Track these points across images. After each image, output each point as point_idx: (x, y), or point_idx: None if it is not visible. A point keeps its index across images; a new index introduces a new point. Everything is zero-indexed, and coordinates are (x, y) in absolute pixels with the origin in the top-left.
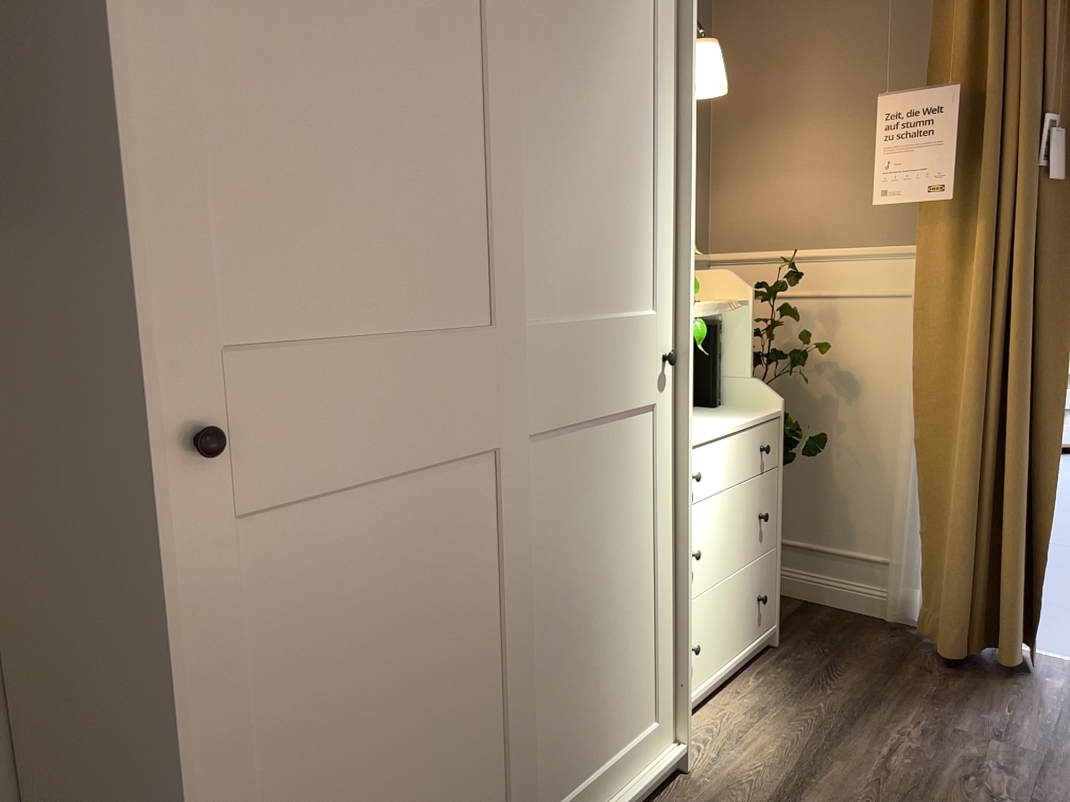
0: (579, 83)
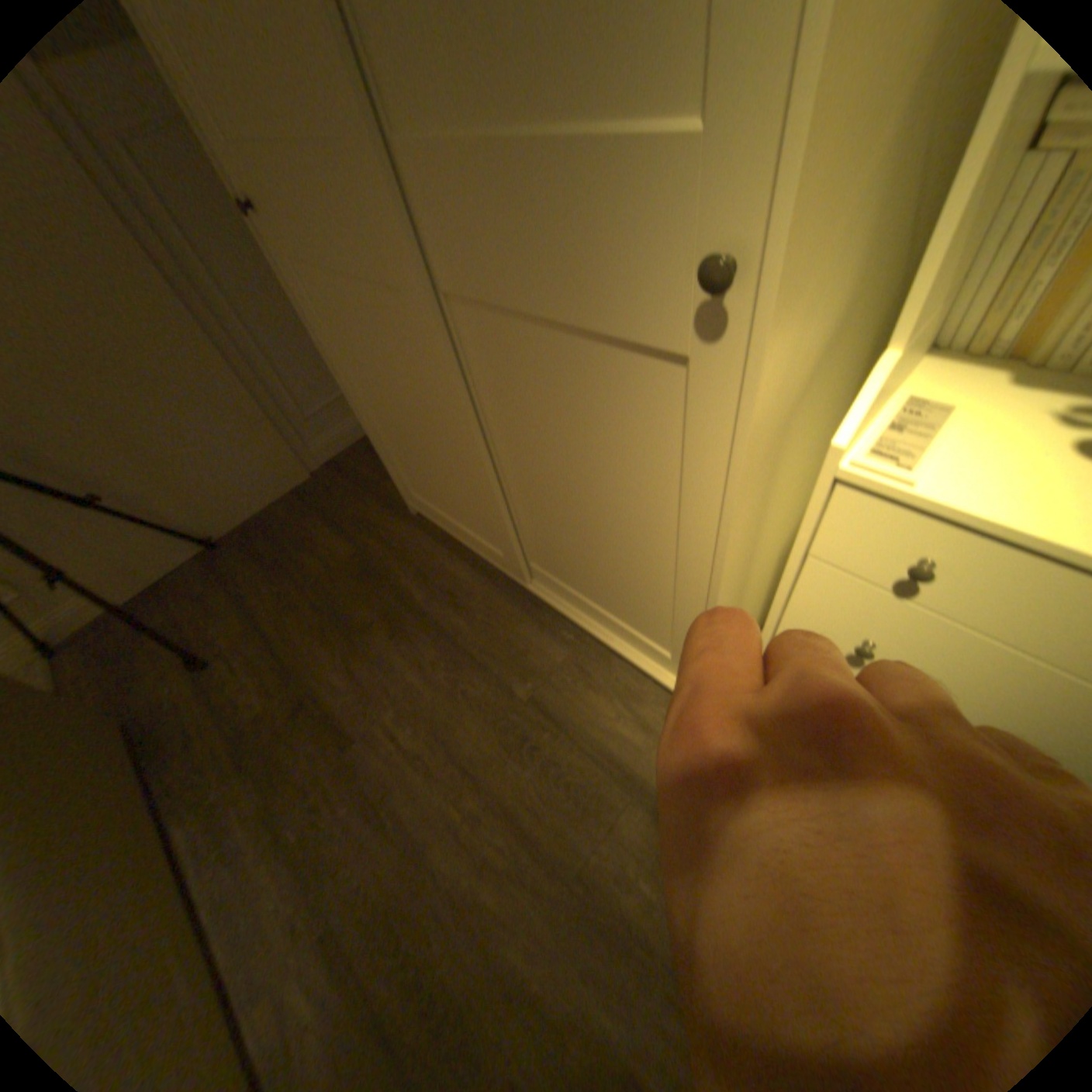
0: None
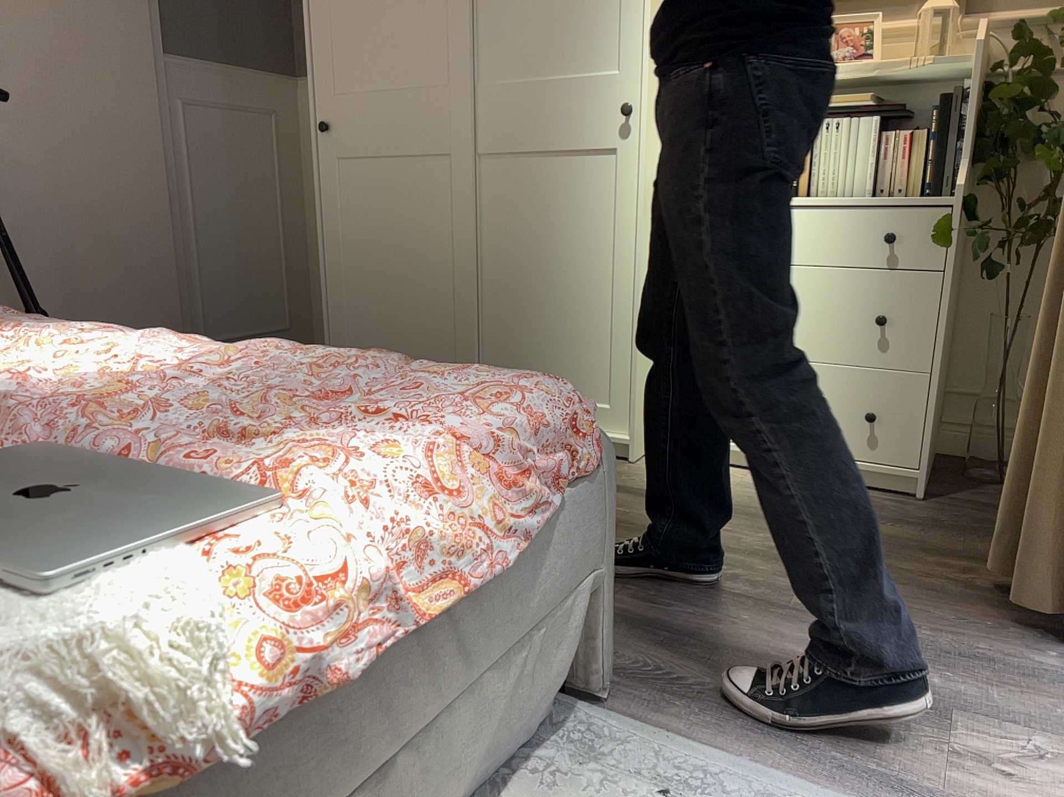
0: None
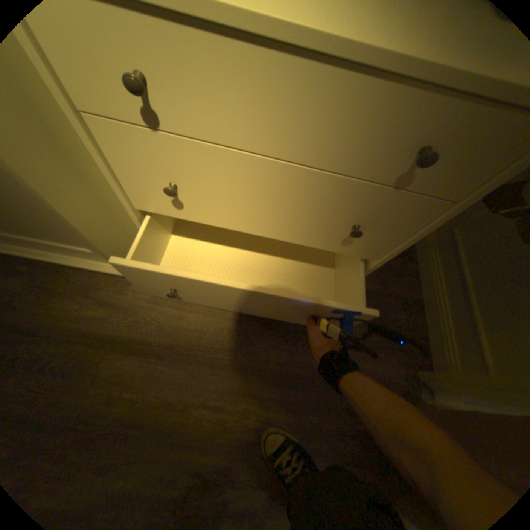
0: None
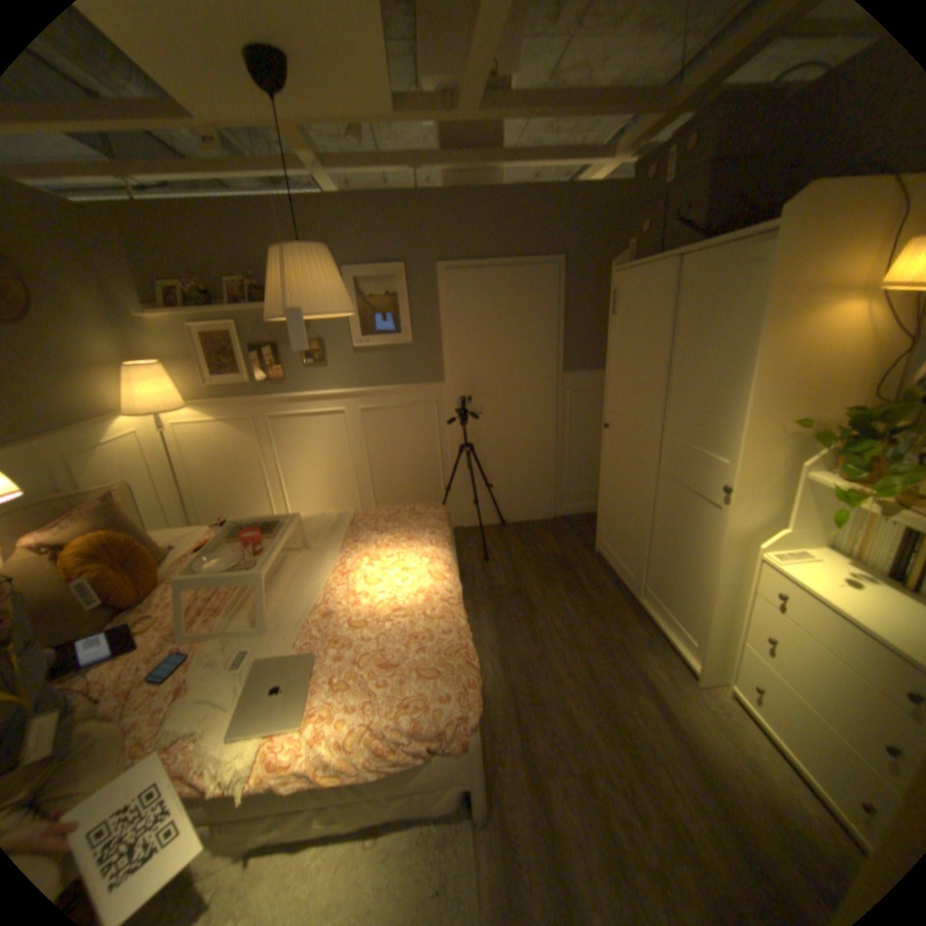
0: (700, 352)
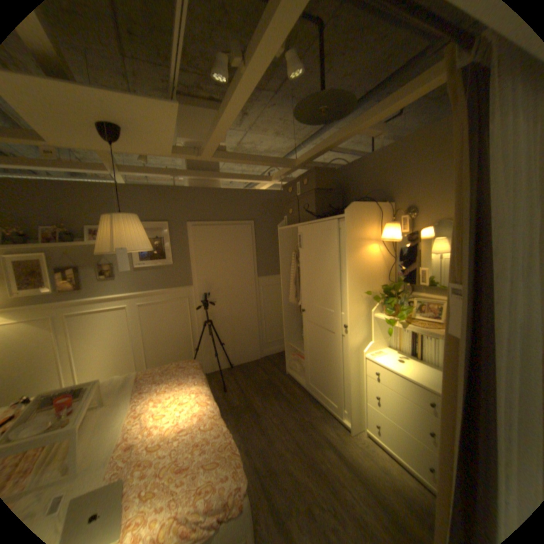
0: (323, 266)
